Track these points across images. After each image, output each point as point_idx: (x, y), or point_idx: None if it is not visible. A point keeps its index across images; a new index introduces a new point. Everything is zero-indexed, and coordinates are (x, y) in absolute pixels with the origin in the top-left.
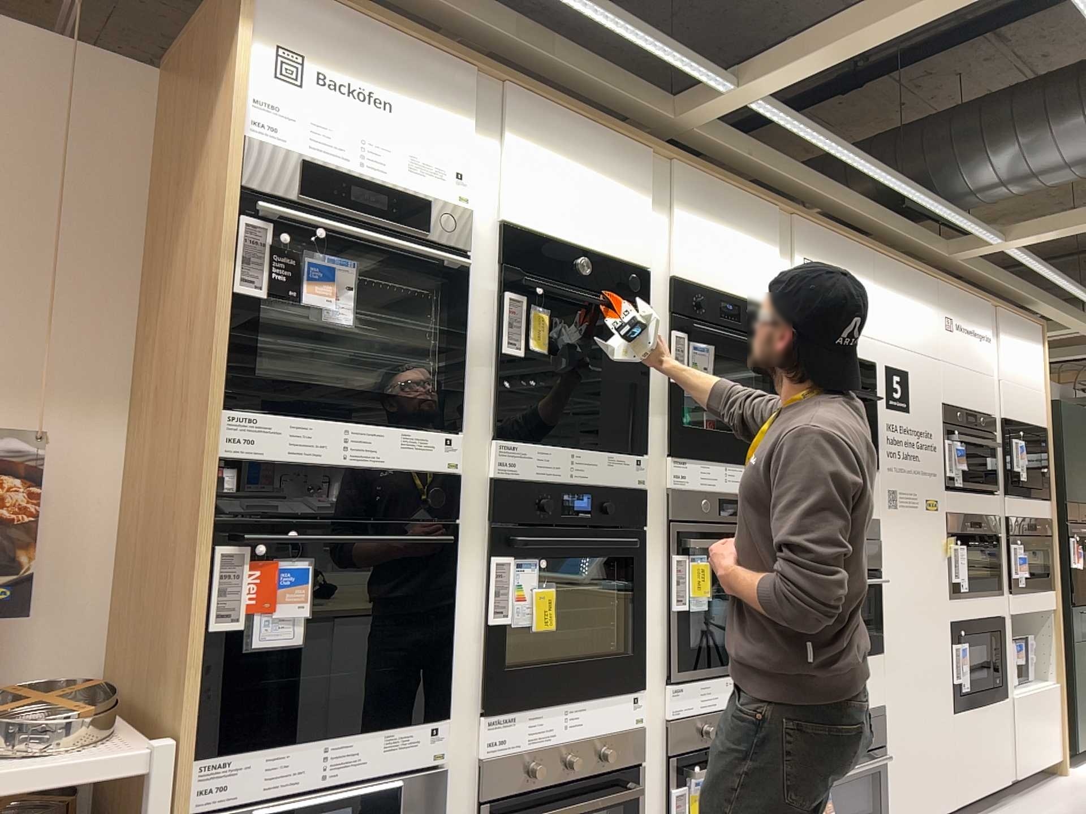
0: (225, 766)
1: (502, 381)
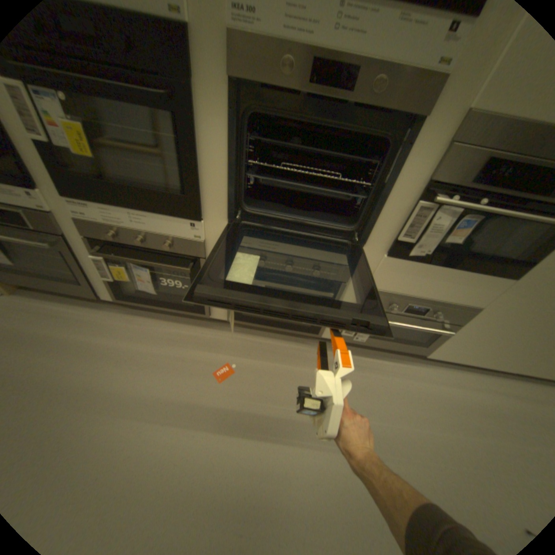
0: None
1: None
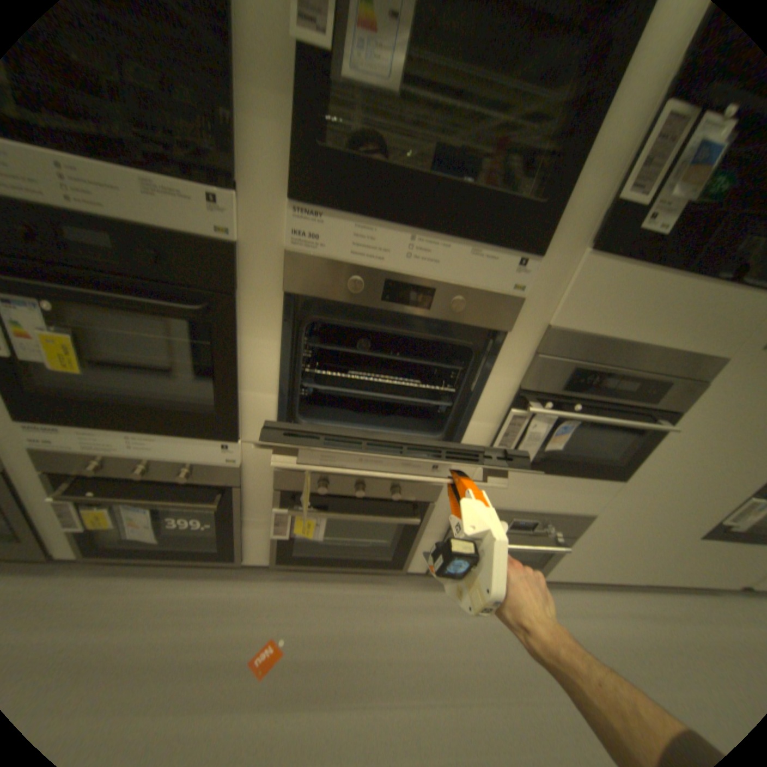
0: None
1: None
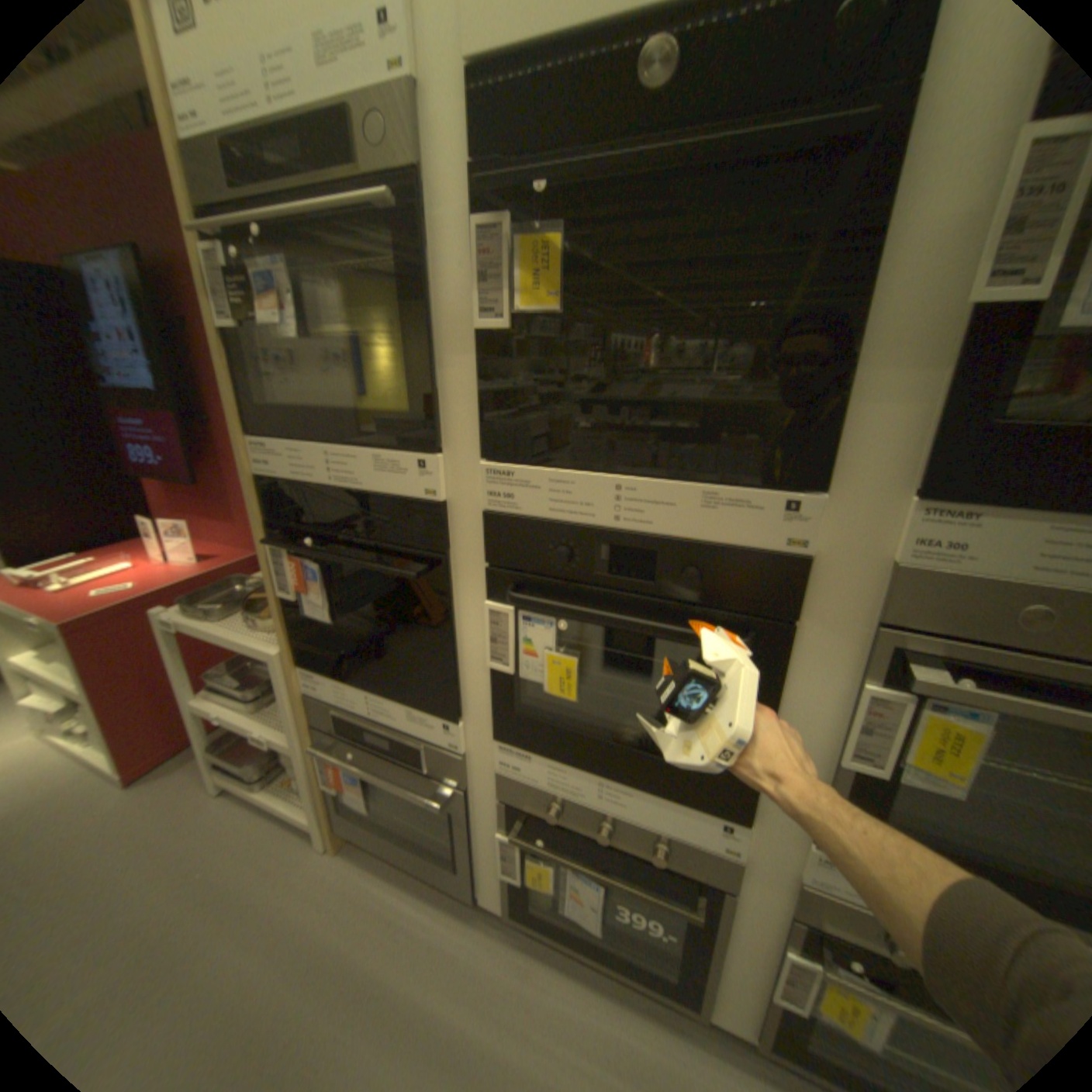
0: (305, 683)
1: (488, 371)
